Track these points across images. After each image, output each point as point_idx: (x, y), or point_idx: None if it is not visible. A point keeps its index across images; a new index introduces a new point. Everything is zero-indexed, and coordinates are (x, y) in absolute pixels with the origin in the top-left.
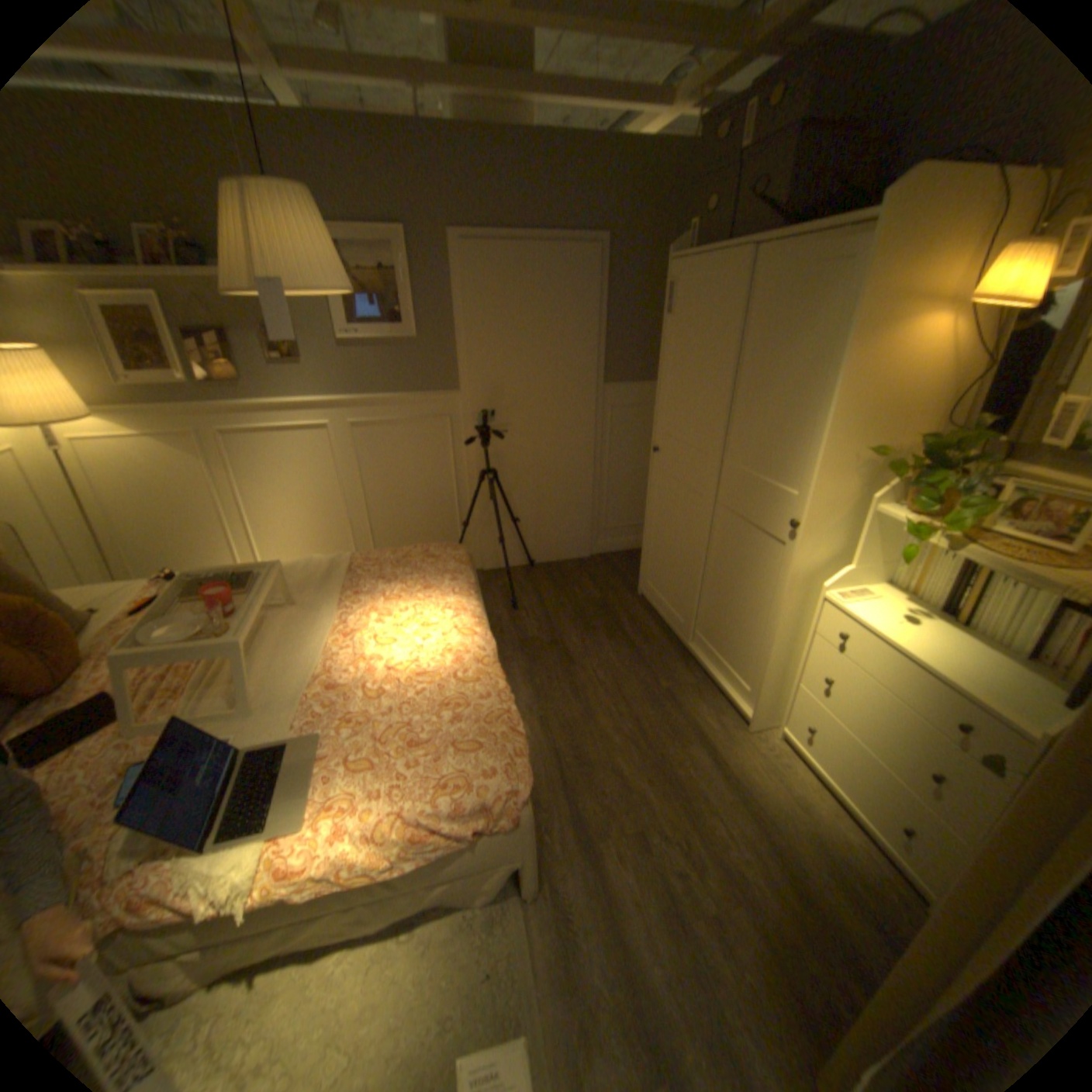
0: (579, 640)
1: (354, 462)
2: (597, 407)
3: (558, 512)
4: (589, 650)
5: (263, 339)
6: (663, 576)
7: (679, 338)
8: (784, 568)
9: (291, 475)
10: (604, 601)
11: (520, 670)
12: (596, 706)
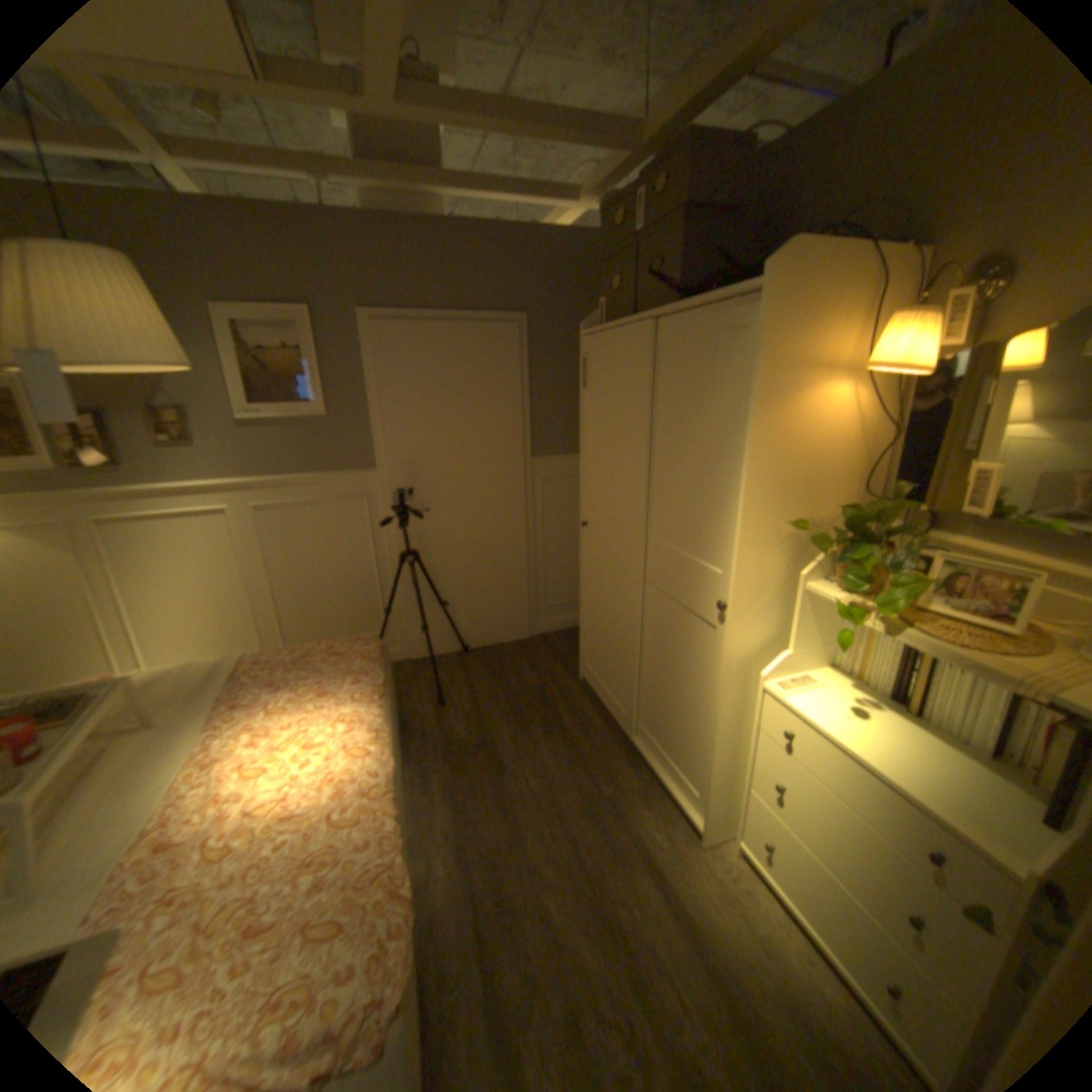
0: (510, 742)
1: (255, 550)
2: (525, 482)
3: (490, 592)
4: (521, 754)
5: (146, 421)
6: (601, 660)
7: (594, 413)
8: (716, 656)
9: (179, 567)
10: (541, 691)
11: (437, 786)
12: (524, 829)
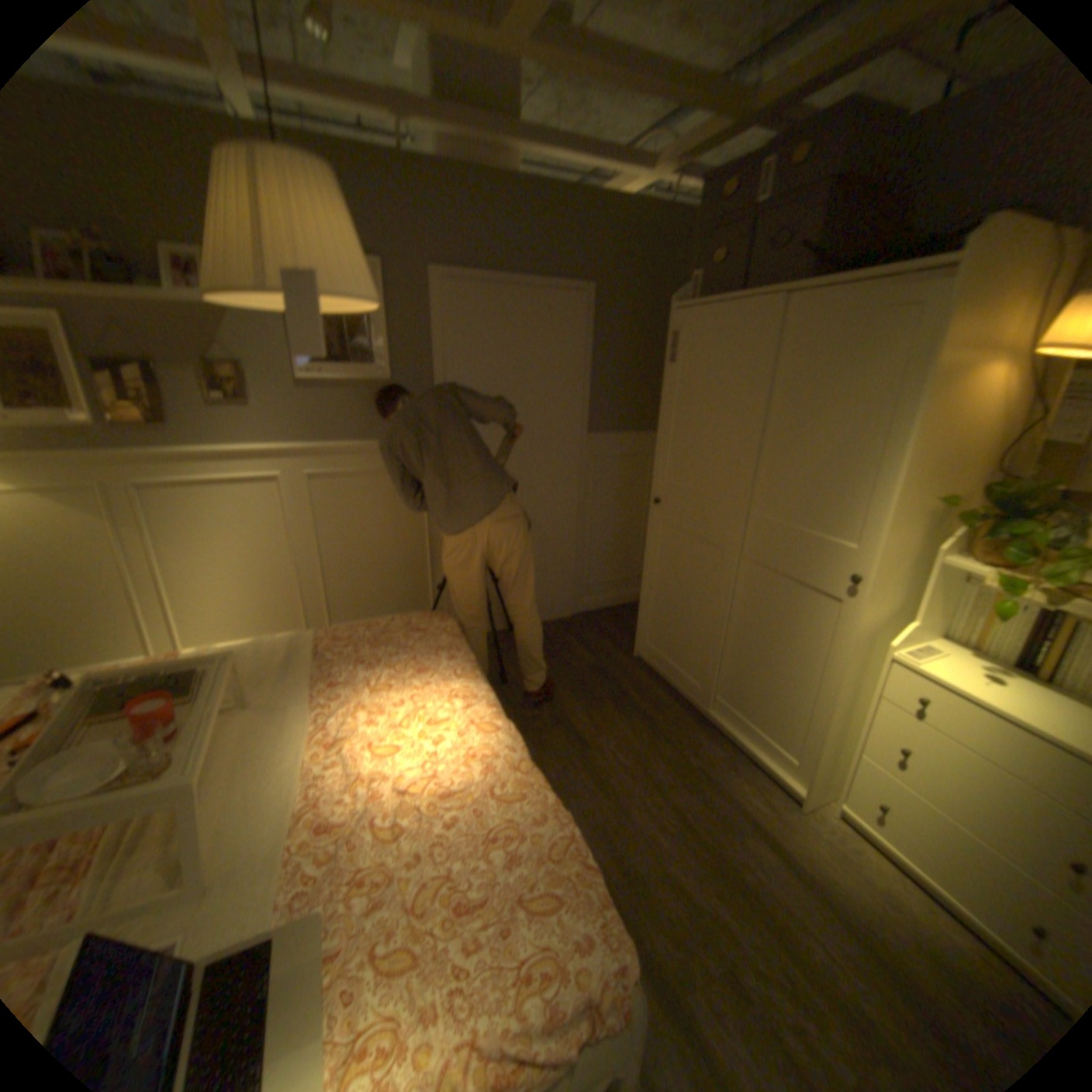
0: (586, 716)
1: (308, 519)
2: (581, 457)
3: (539, 569)
4: (600, 728)
5: (202, 373)
6: (669, 636)
7: (685, 387)
8: (840, 629)
9: (228, 536)
10: (600, 667)
11: None
12: (627, 799)
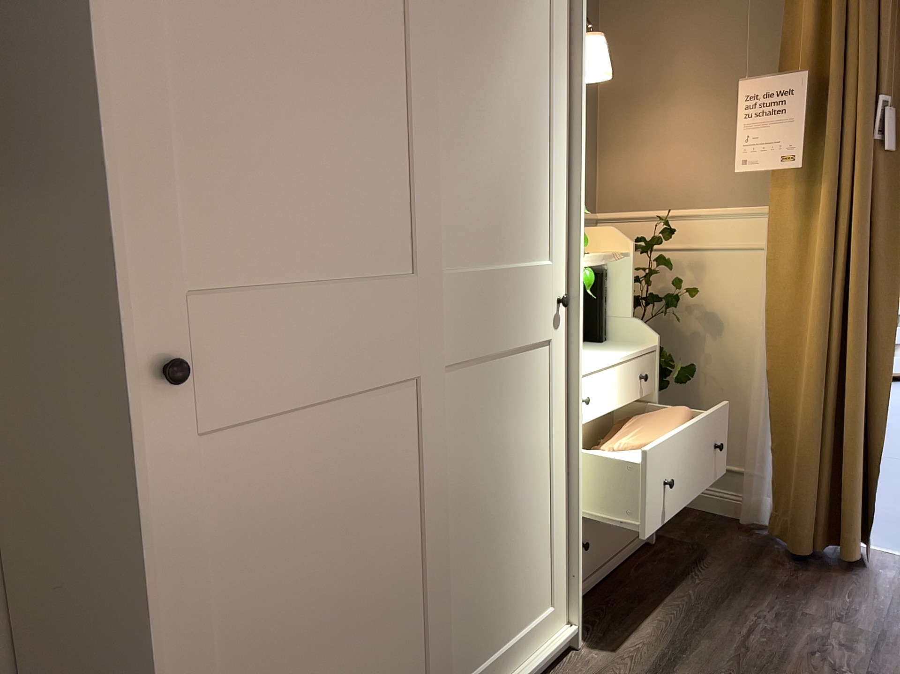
0: None
1: None
2: None
3: None
4: None
5: None
6: None
7: None
8: (554, 376)
9: None
10: None
11: None
12: None
